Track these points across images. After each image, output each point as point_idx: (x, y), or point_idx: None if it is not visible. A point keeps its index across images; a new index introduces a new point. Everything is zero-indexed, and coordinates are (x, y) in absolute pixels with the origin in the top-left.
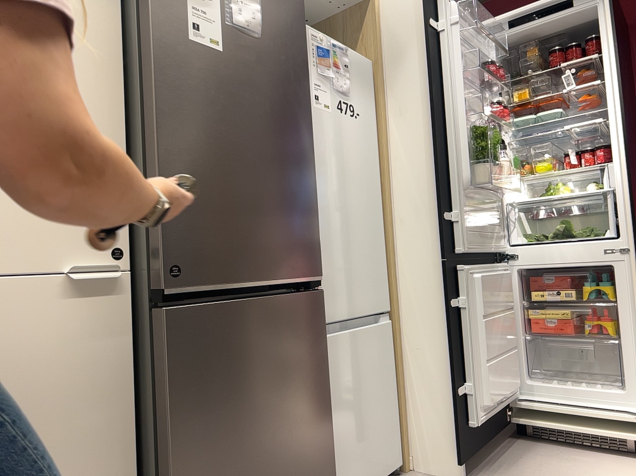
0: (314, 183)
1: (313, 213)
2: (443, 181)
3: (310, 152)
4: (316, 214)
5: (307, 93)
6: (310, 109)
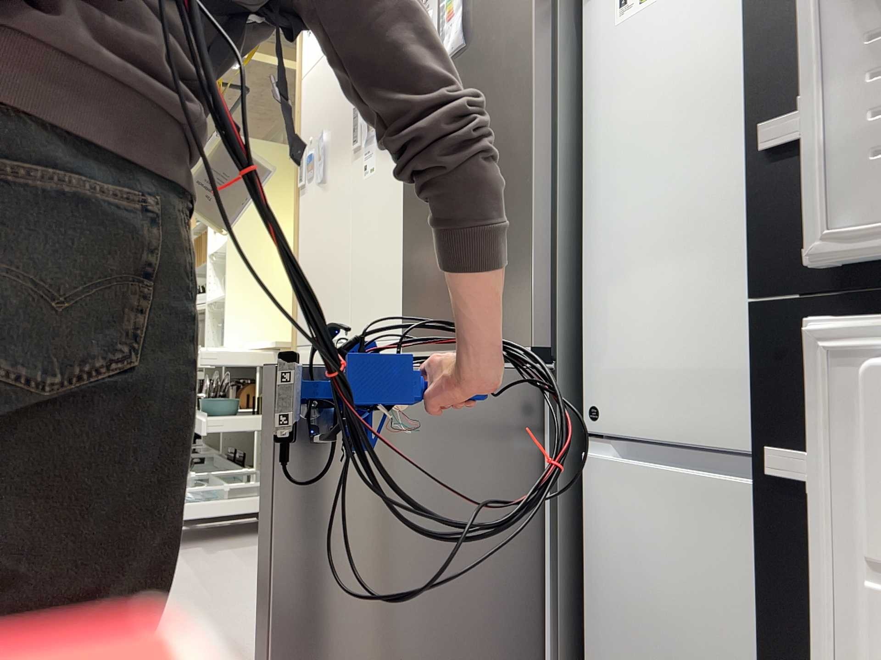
0: (532, 198)
1: (526, 248)
2: (789, 2)
3: (527, 150)
4: (531, 247)
5: (528, 54)
6: (533, 75)
